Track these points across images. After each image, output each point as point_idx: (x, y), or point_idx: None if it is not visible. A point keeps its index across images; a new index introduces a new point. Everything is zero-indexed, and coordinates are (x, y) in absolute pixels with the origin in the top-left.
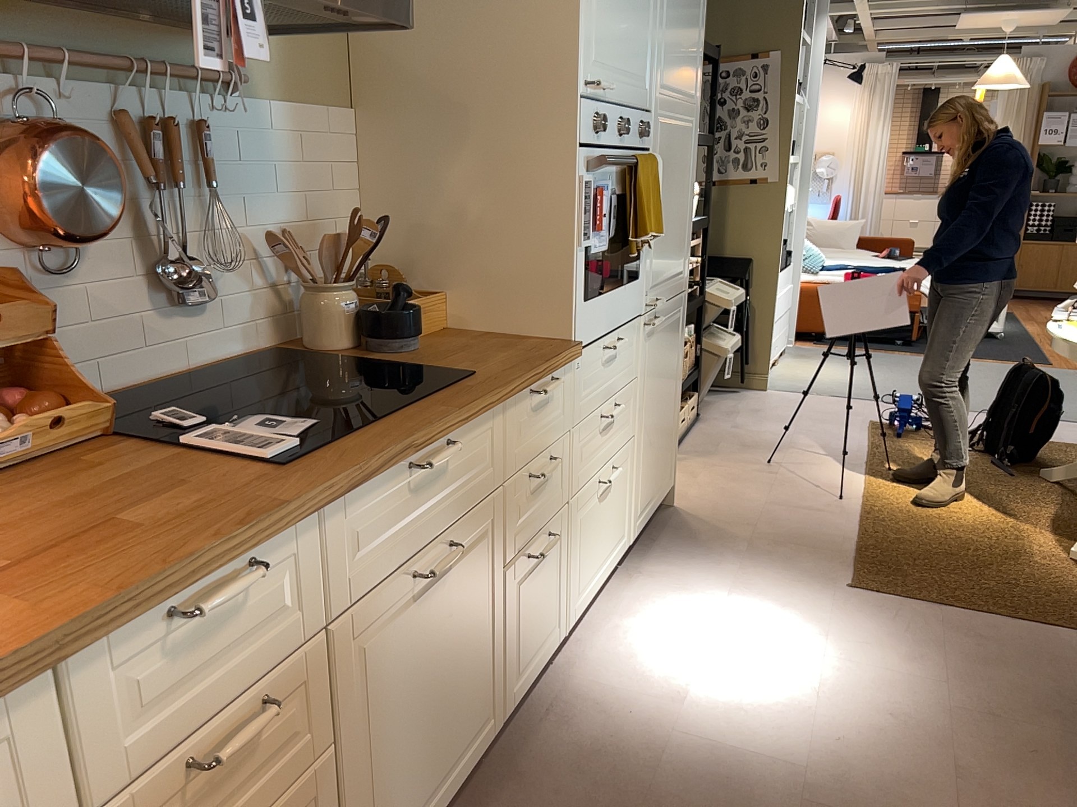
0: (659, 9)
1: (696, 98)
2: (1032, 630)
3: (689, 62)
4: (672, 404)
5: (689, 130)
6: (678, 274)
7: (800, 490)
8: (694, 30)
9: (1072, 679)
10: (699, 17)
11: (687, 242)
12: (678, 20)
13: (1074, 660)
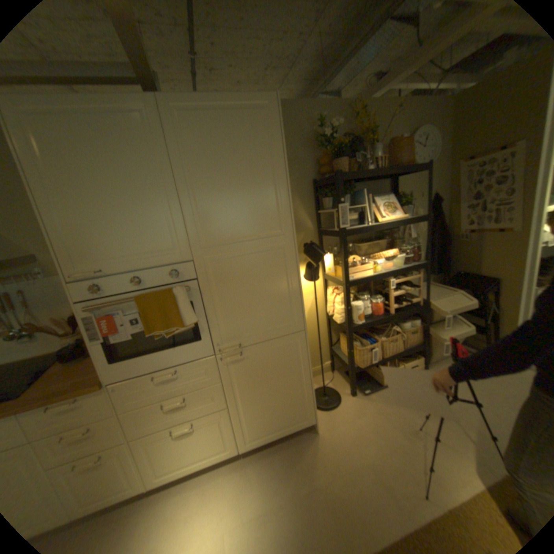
0: (180, 207)
1: (282, 230)
2: None
3: (254, 217)
4: (292, 389)
5: (271, 251)
6: (279, 326)
7: (407, 471)
8: (259, 197)
9: None
10: (267, 186)
11: (293, 308)
12: (221, 202)
13: None
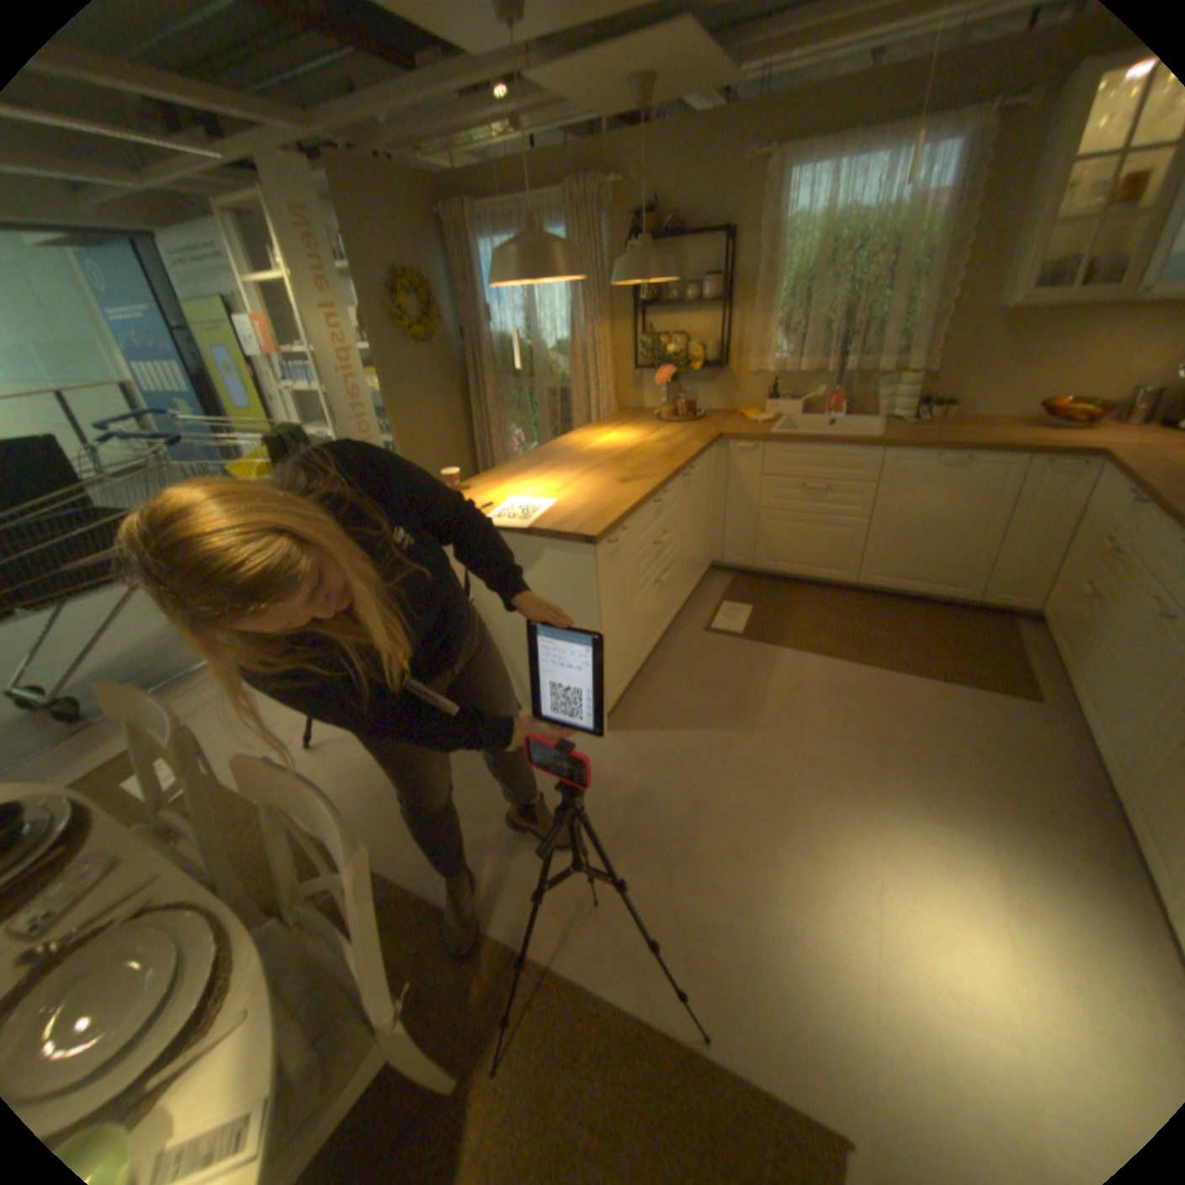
0: None
1: None
2: (631, 1000)
3: None
4: None
5: None
6: None
7: None
8: None
9: (642, 908)
10: None
11: None
12: None
13: (622, 937)
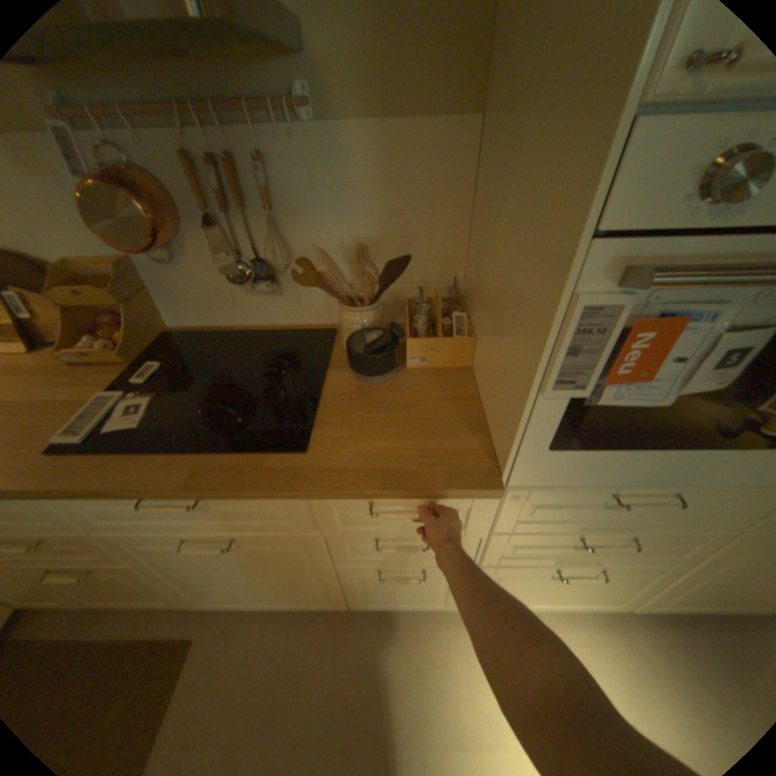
0: None
1: None
2: None
3: None
4: None
5: None
6: None
7: None
8: None
9: None
10: None
11: None
12: None
13: None
